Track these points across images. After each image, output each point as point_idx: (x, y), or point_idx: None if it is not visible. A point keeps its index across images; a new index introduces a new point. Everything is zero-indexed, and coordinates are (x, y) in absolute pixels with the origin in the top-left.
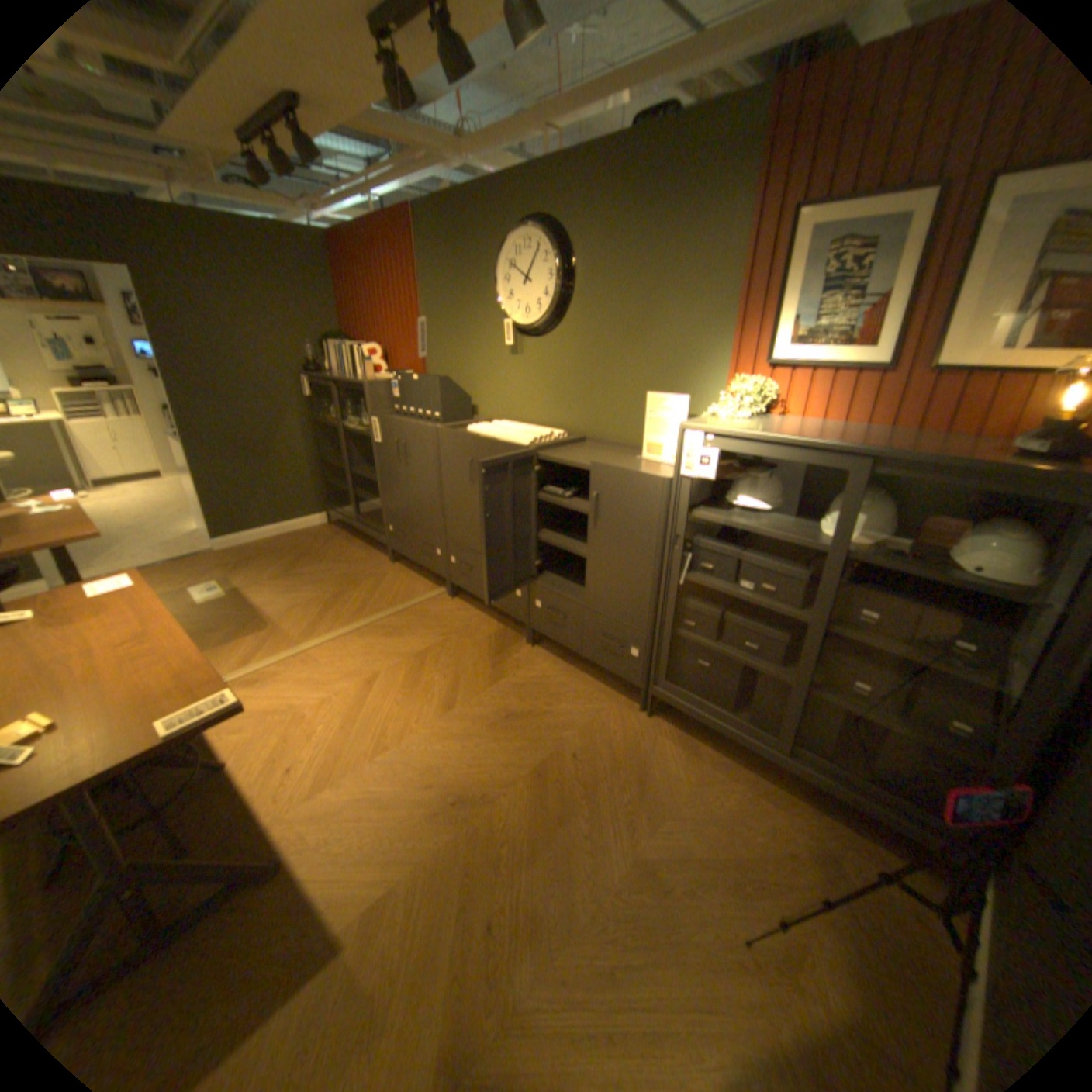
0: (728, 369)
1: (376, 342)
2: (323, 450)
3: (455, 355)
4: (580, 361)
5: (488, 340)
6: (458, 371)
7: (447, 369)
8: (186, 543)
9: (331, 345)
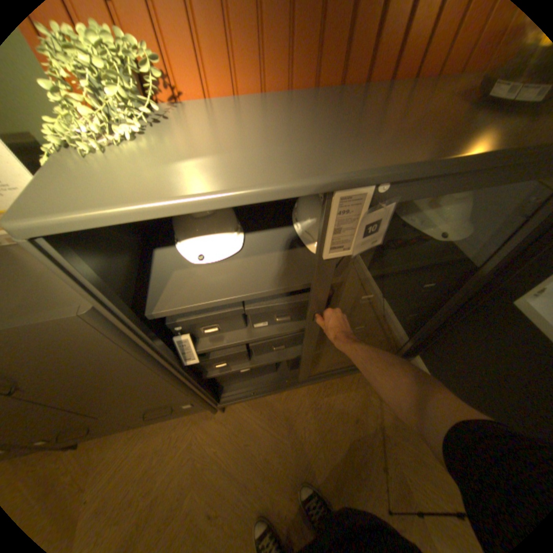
0: None
1: None
2: None
3: None
4: None
5: None
6: None
7: None
8: None
9: None
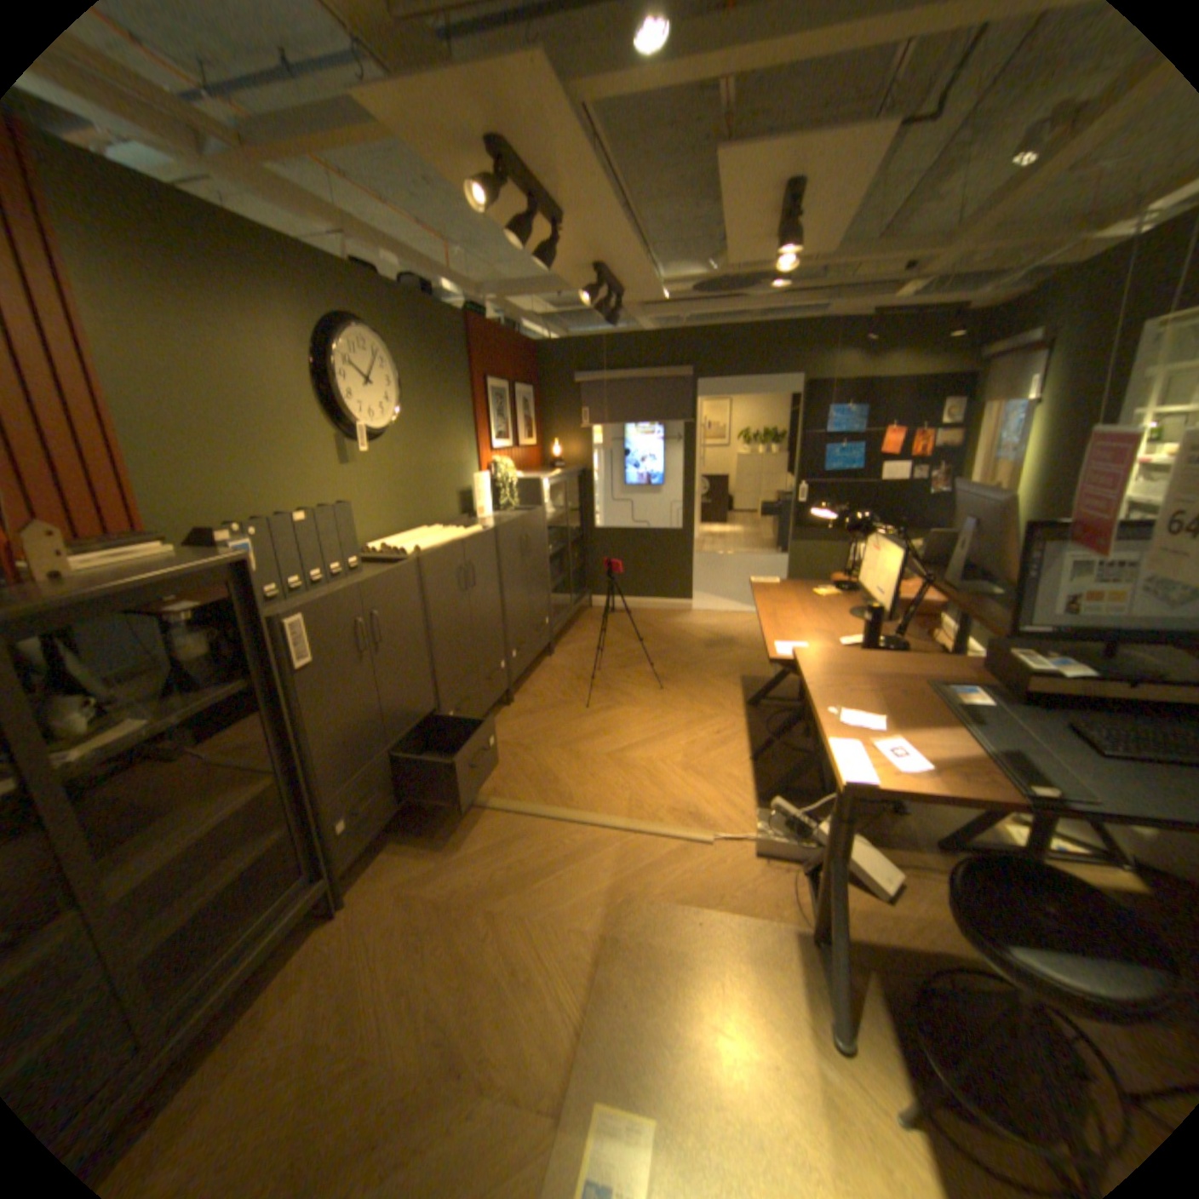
0: (478, 455)
1: None
2: None
3: (235, 479)
4: (411, 462)
5: (304, 448)
6: (248, 505)
7: (216, 508)
8: None
9: None
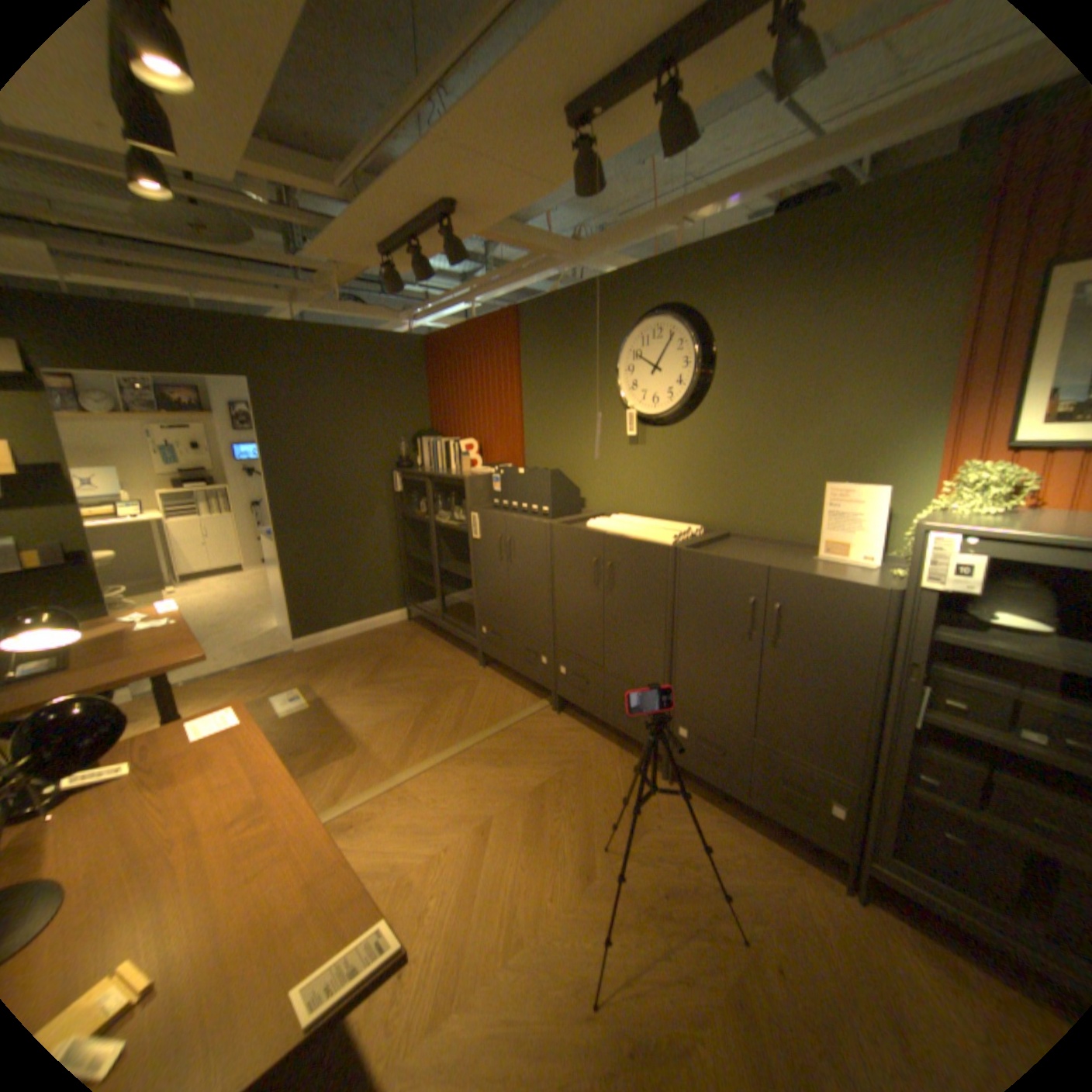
0: (940, 452)
1: (471, 438)
2: (410, 545)
3: (561, 448)
4: (722, 450)
5: (602, 431)
6: (564, 463)
7: (551, 462)
8: (268, 644)
9: (426, 442)
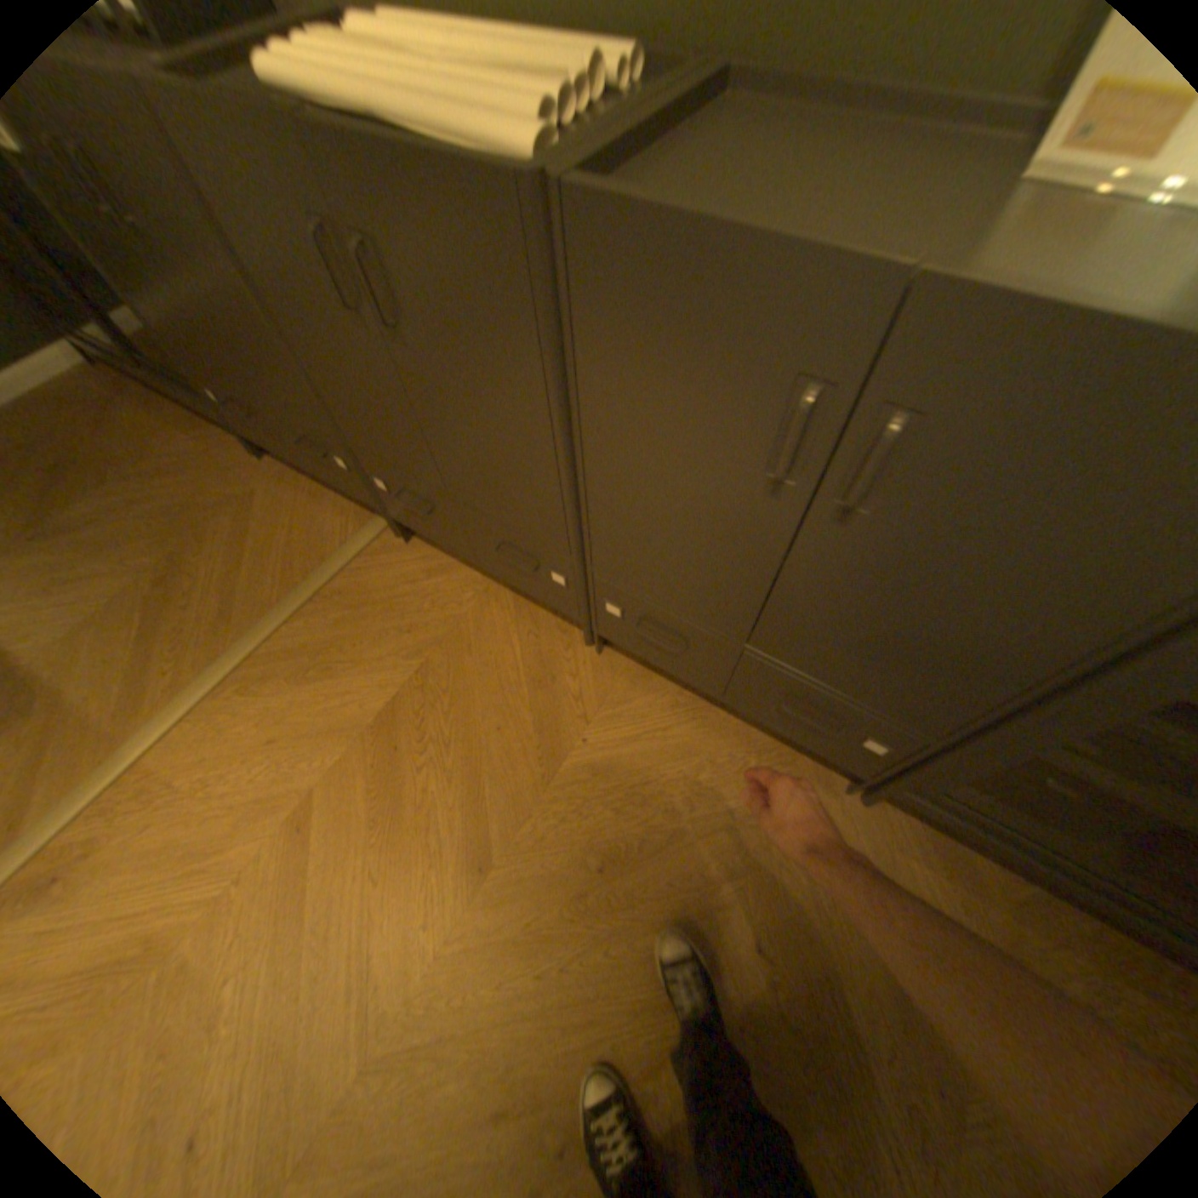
0: None
1: None
2: None
3: None
4: None
5: None
6: None
7: None
8: None
9: None
